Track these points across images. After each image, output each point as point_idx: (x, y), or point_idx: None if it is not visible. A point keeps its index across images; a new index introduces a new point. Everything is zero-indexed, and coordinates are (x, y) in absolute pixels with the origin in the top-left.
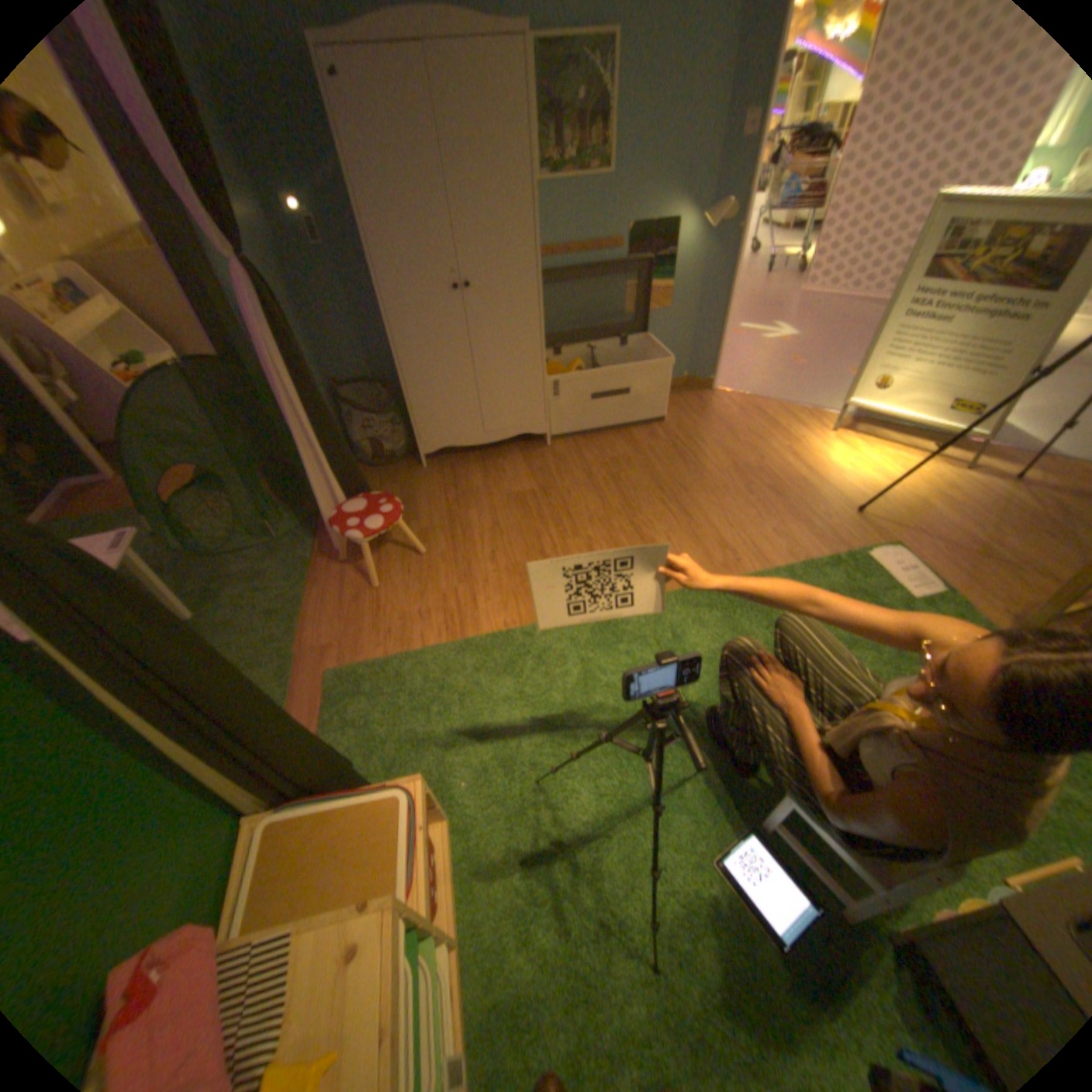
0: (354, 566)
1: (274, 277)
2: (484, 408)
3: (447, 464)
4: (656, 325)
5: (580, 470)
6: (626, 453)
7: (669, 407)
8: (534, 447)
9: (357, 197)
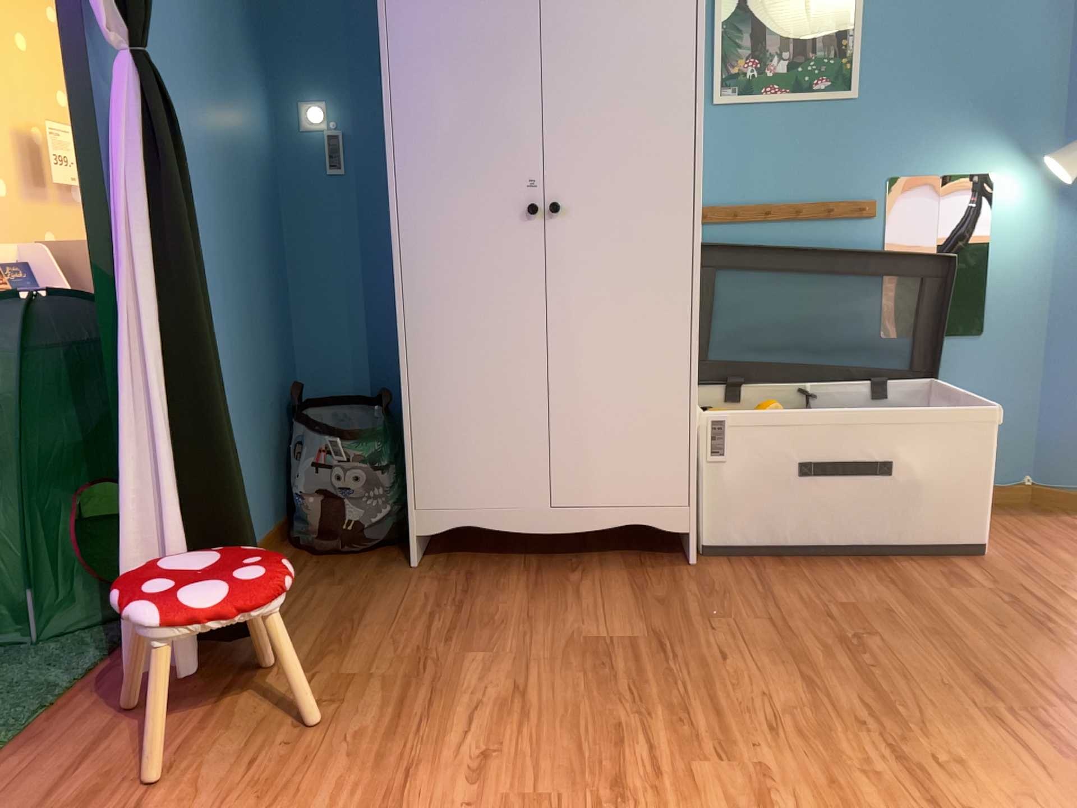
0: (141, 720)
1: (250, 190)
2: (561, 454)
3: (464, 565)
4: (955, 365)
5: (764, 616)
6: (887, 599)
7: (996, 532)
8: (663, 562)
9: (395, 53)
